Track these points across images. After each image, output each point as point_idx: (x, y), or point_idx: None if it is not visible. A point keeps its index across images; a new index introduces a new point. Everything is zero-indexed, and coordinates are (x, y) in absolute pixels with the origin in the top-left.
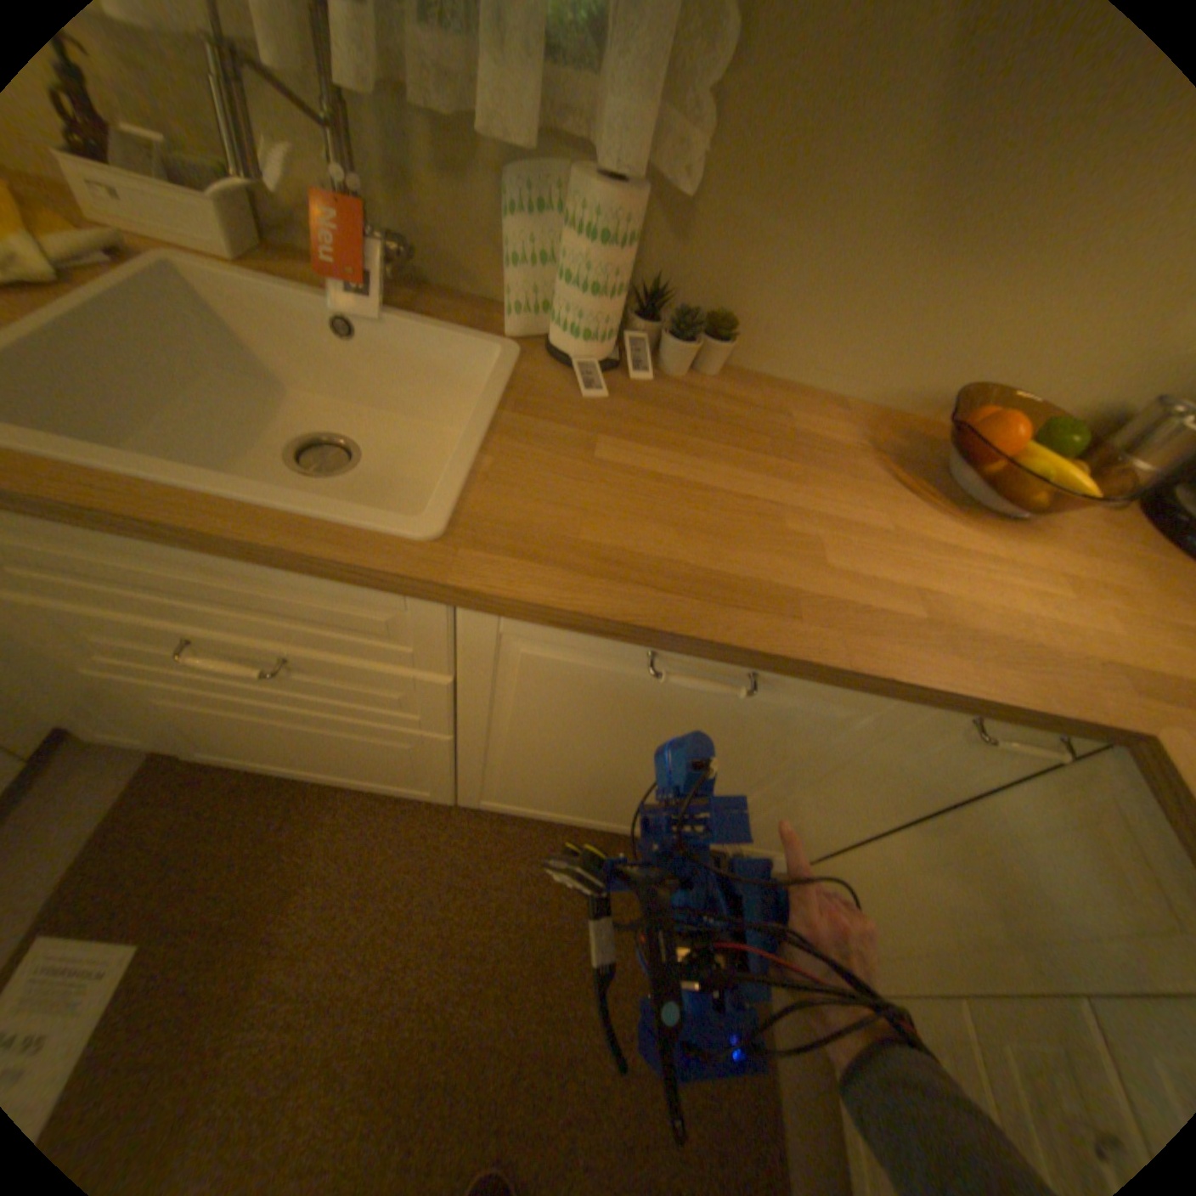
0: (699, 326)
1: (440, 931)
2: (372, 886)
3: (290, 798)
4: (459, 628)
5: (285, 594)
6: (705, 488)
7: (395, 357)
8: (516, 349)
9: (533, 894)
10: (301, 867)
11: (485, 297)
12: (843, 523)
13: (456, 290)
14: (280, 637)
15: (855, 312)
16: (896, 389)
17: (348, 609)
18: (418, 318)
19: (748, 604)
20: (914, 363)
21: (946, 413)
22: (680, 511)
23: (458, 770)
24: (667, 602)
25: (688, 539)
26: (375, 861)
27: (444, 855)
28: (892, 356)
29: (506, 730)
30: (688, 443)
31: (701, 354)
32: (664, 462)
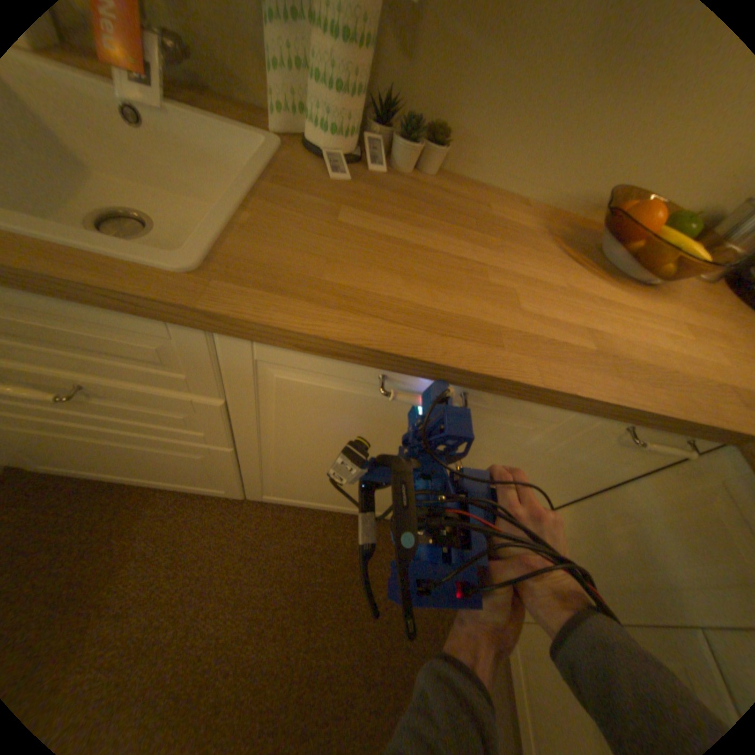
0: (422, 129)
1: (233, 589)
2: (182, 559)
3: (120, 497)
4: (220, 355)
5: (59, 323)
6: (426, 249)
7: (177, 144)
8: (277, 140)
9: (302, 560)
10: (126, 548)
11: (255, 104)
12: (531, 280)
13: (231, 96)
14: (68, 365)
15: (539, 126)
16: (563, 192)
17: (119, 337)
18: (195, 109)
19: (461, 334)
20: (578, 170)
21: (599, 211)
22: (406, 263)
23: (242, 474)
24: (395, 330)
25: (413, 283)
26: (184, 541)
27: (237, 534)
28: (563, 165)
29: (272, 442)
30: (413, 217)
31: (424, 155)
32: (394, 228)
